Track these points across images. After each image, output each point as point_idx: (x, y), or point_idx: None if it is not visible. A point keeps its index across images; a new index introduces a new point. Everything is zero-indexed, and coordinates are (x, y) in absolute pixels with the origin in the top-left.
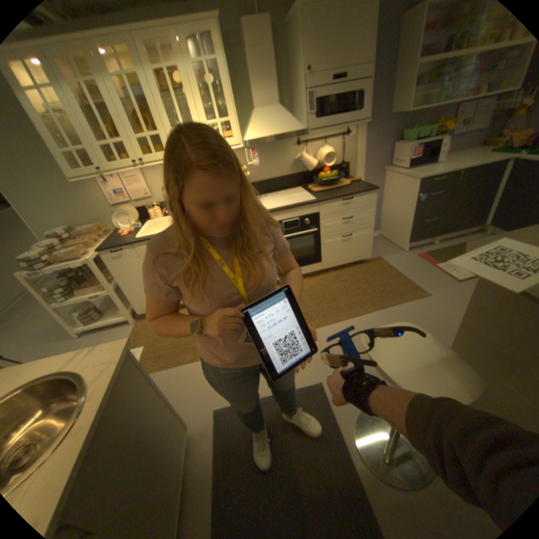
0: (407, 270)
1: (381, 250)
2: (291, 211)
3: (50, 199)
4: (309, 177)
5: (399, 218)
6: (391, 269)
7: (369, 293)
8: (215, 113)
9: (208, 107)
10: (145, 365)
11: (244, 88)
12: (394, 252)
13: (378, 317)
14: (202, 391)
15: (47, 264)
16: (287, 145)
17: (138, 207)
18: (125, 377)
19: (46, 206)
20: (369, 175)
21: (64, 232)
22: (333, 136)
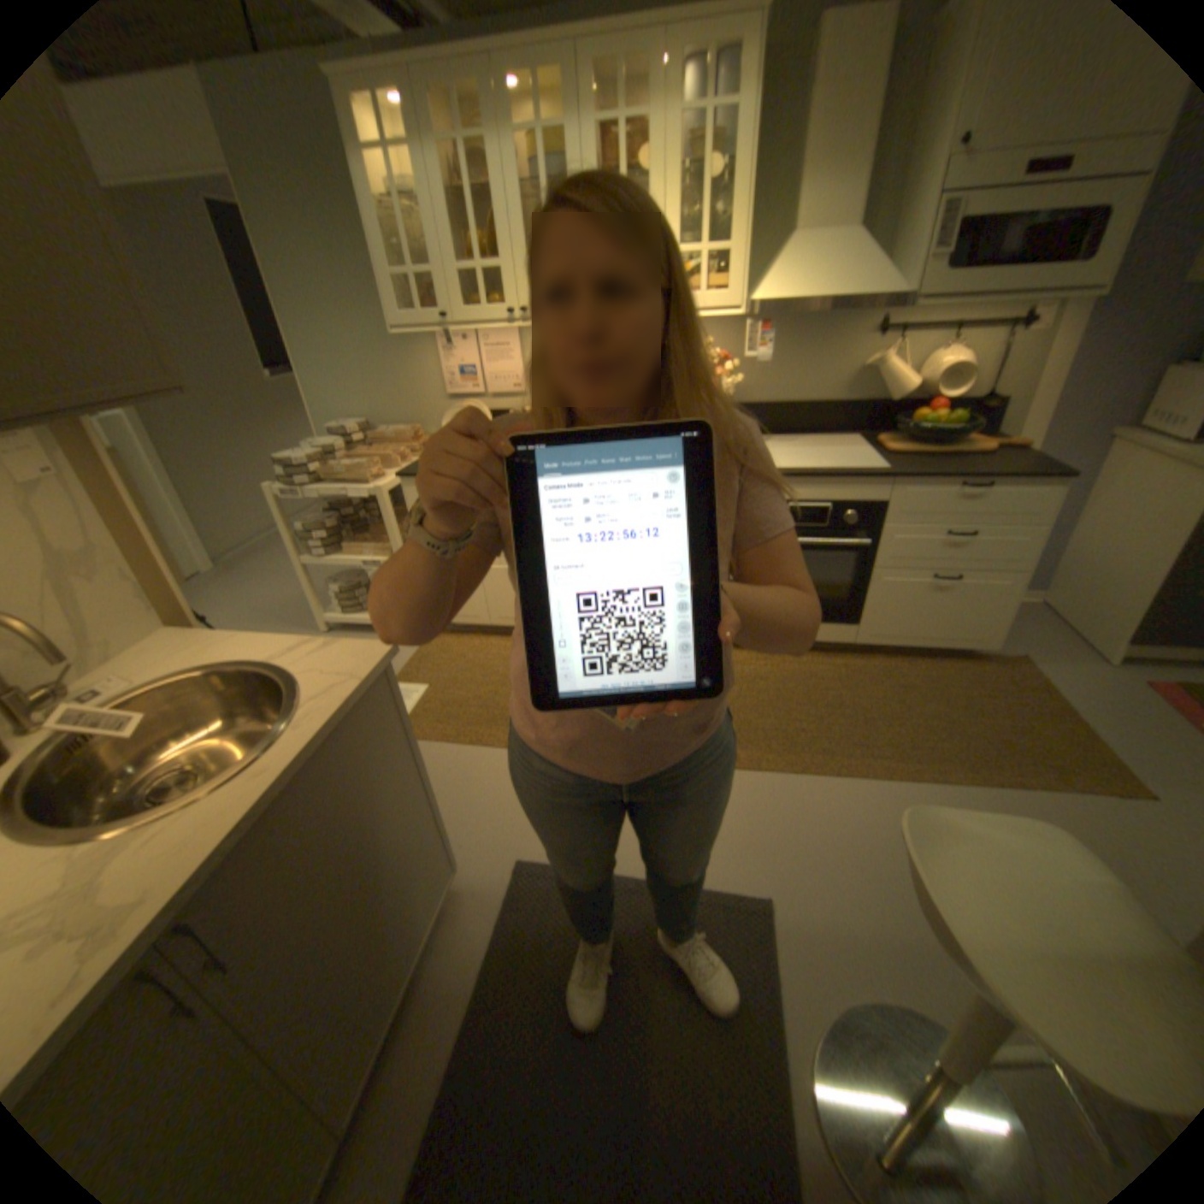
0: (1102, 712)
1: (1037, 641)
2: (819, 483)
3: (352, 364)
4: (888, 415)
5: (1118, 573)
6: (1053, 696)
7: (969, 736)
8: (702, 230)
9: (692, 218)
10: (421, 723)
11: (786, 181)
12: (1075, 656)
13: (973, 803)
14: (507, 813)
15: (314, 480)
16: (853, 330)
17: (495, 409)
18: (369, 715)
19: (343, 375)
20: (1061, 440)
21: (357, 430)
22: (985, 324)
